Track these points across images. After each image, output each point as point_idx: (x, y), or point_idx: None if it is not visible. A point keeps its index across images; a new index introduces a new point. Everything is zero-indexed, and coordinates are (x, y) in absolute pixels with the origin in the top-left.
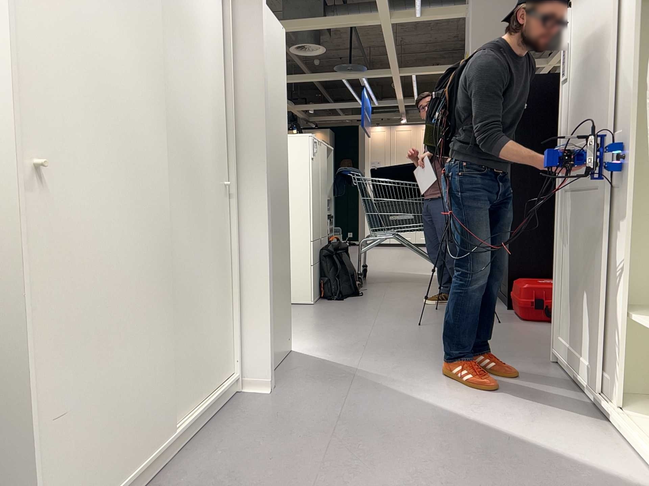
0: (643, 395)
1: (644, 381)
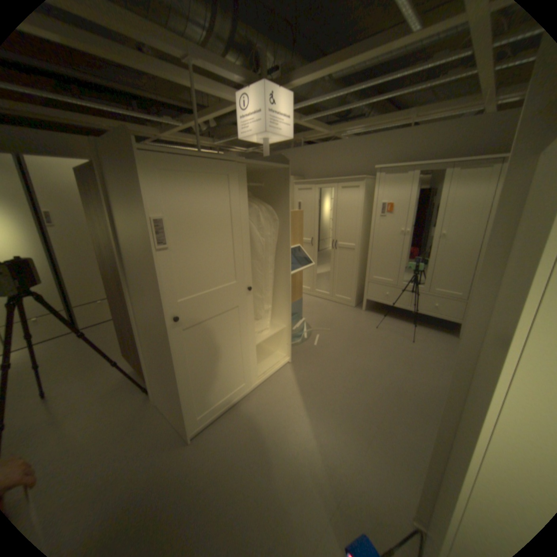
0: (275, 354)
1: (275, 350)
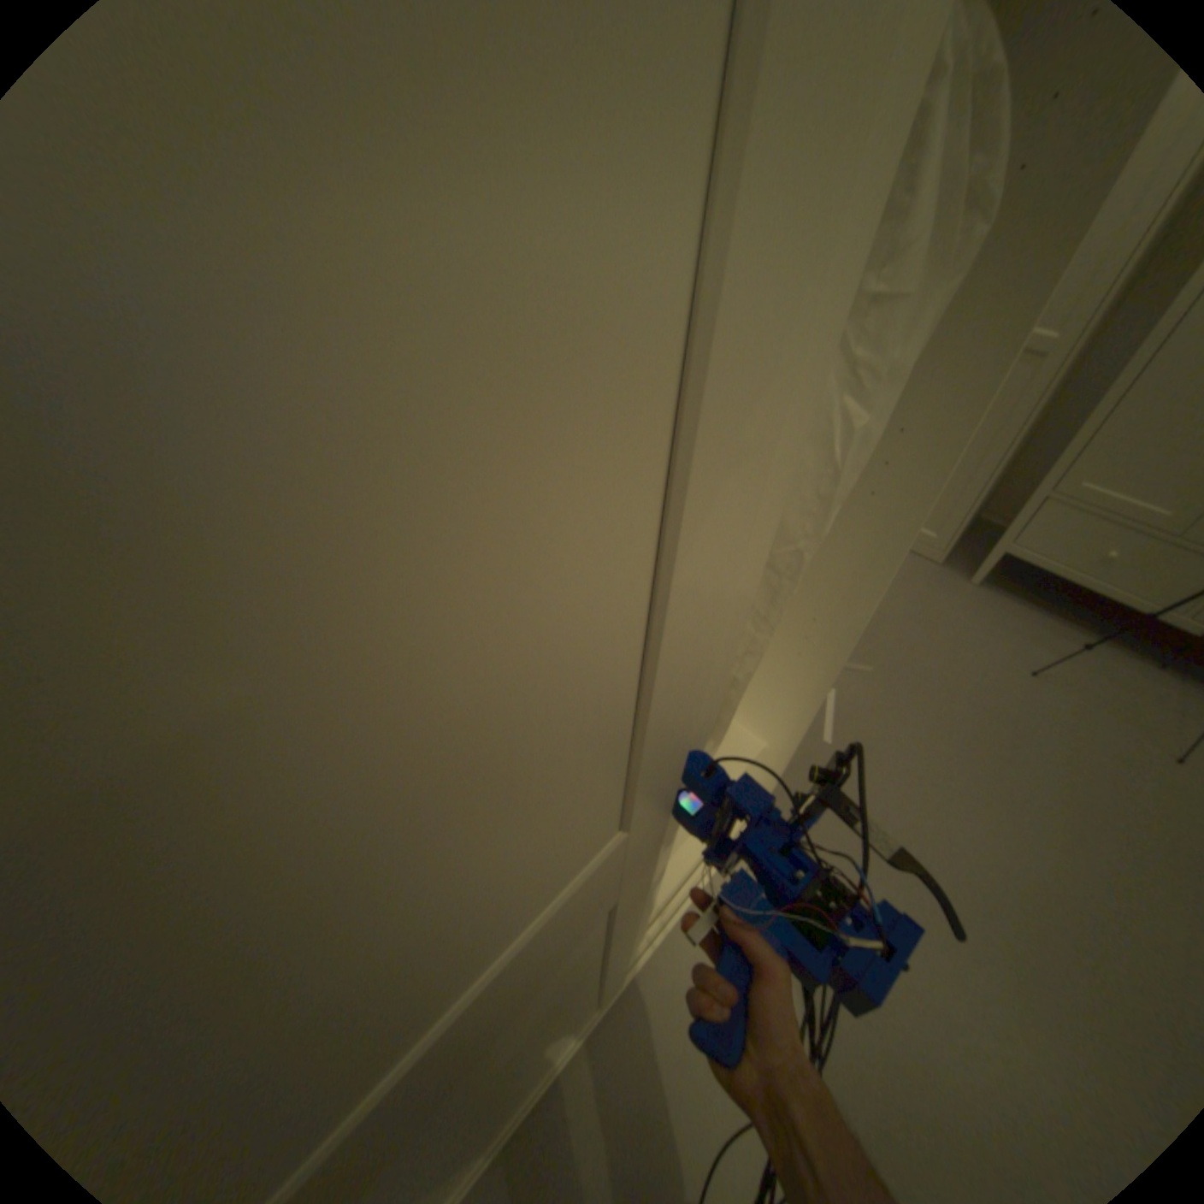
0: None
1: None
